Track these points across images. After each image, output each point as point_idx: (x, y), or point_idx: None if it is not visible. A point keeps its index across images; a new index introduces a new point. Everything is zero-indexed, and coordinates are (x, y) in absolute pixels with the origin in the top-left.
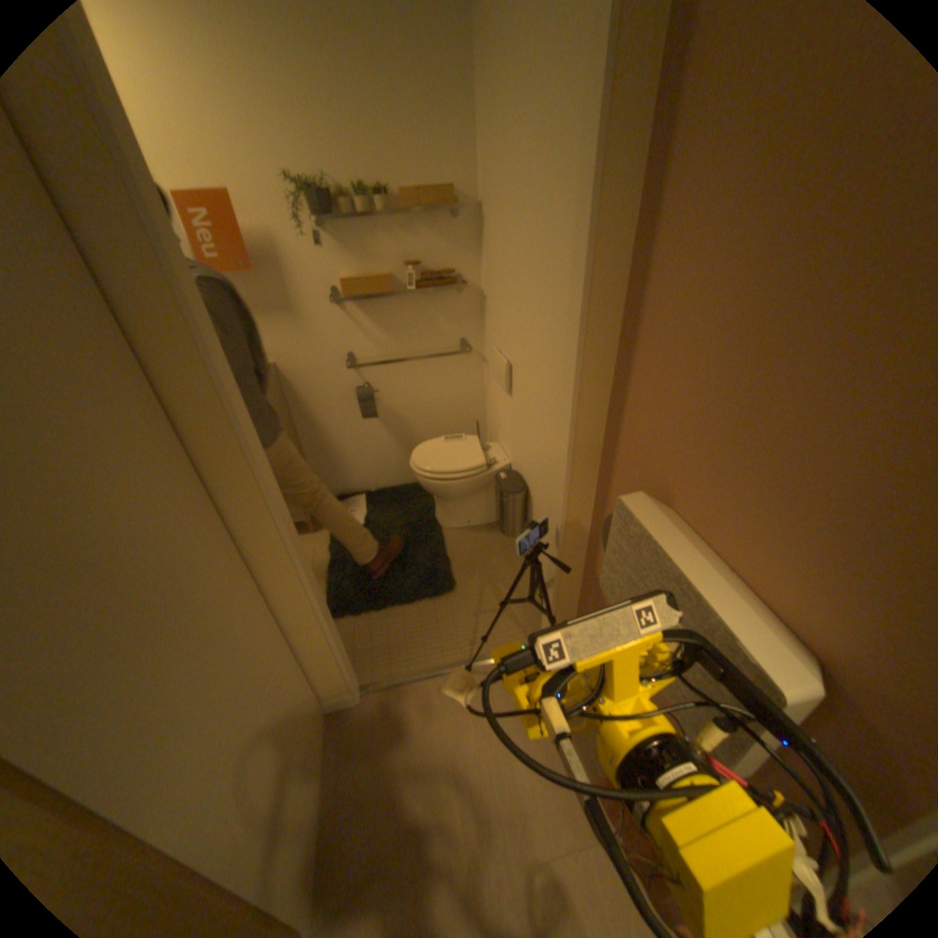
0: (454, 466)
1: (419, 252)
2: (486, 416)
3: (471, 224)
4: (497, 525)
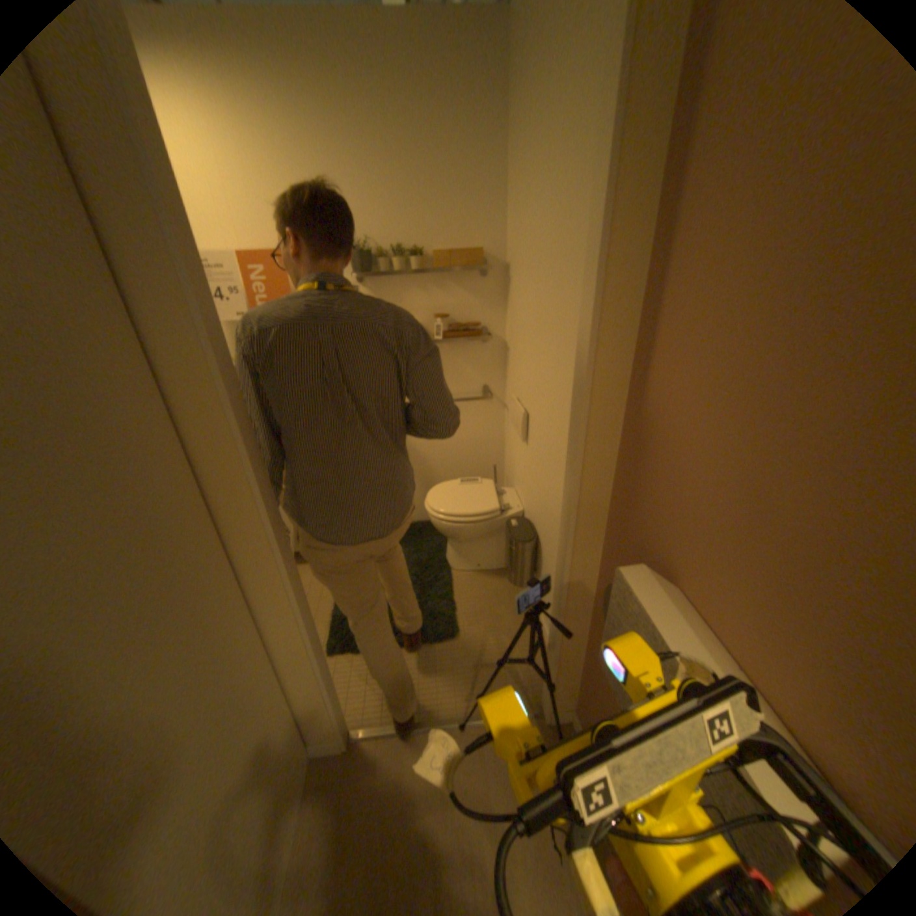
0: (466, 509)
1: (448, 306)
2: (504, 460)
3: (498, 283)
4: (507, 572)
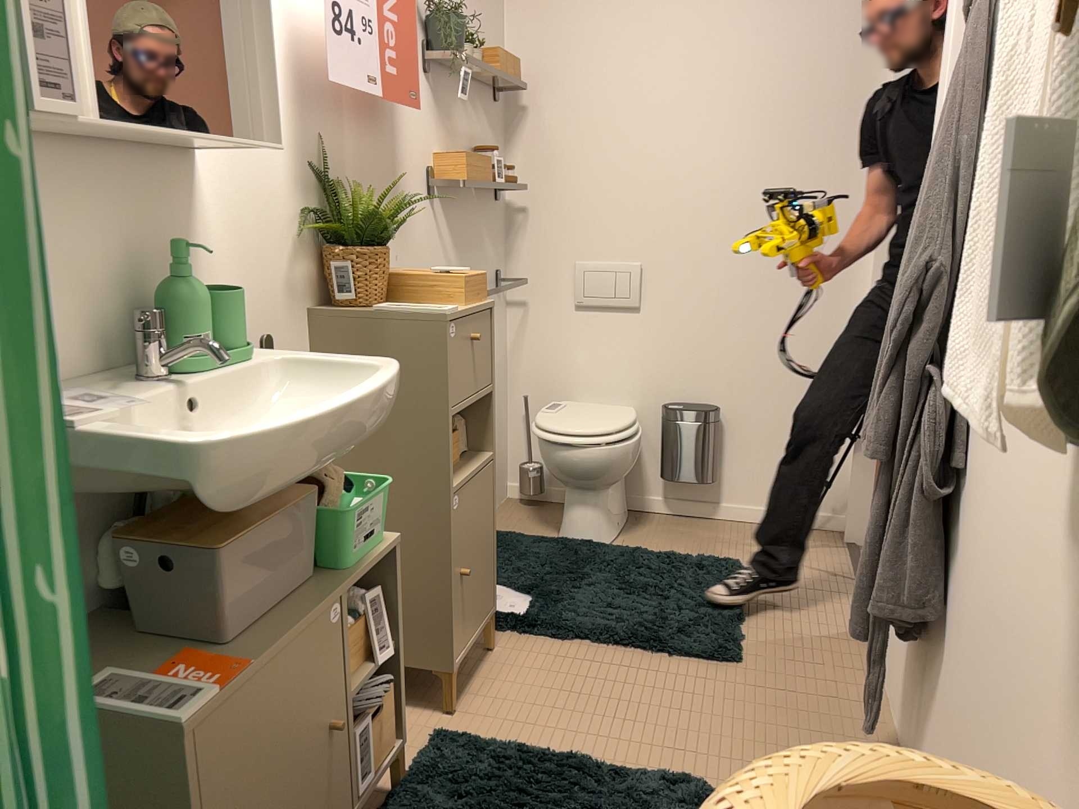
0: (624, 418)
1: (478, 138)
2: (509, 394)
3: (502, 116)
4: (634, 518)
